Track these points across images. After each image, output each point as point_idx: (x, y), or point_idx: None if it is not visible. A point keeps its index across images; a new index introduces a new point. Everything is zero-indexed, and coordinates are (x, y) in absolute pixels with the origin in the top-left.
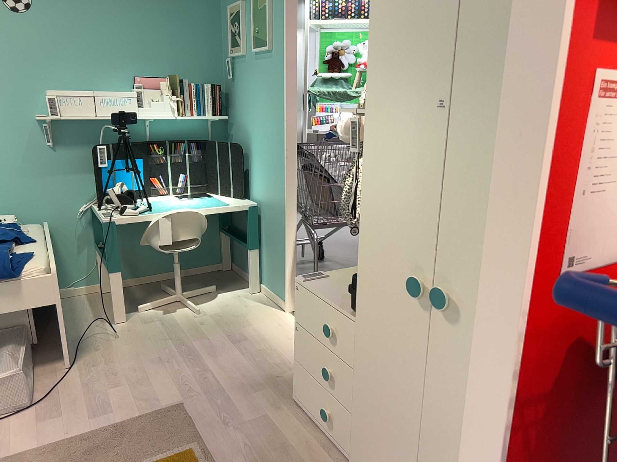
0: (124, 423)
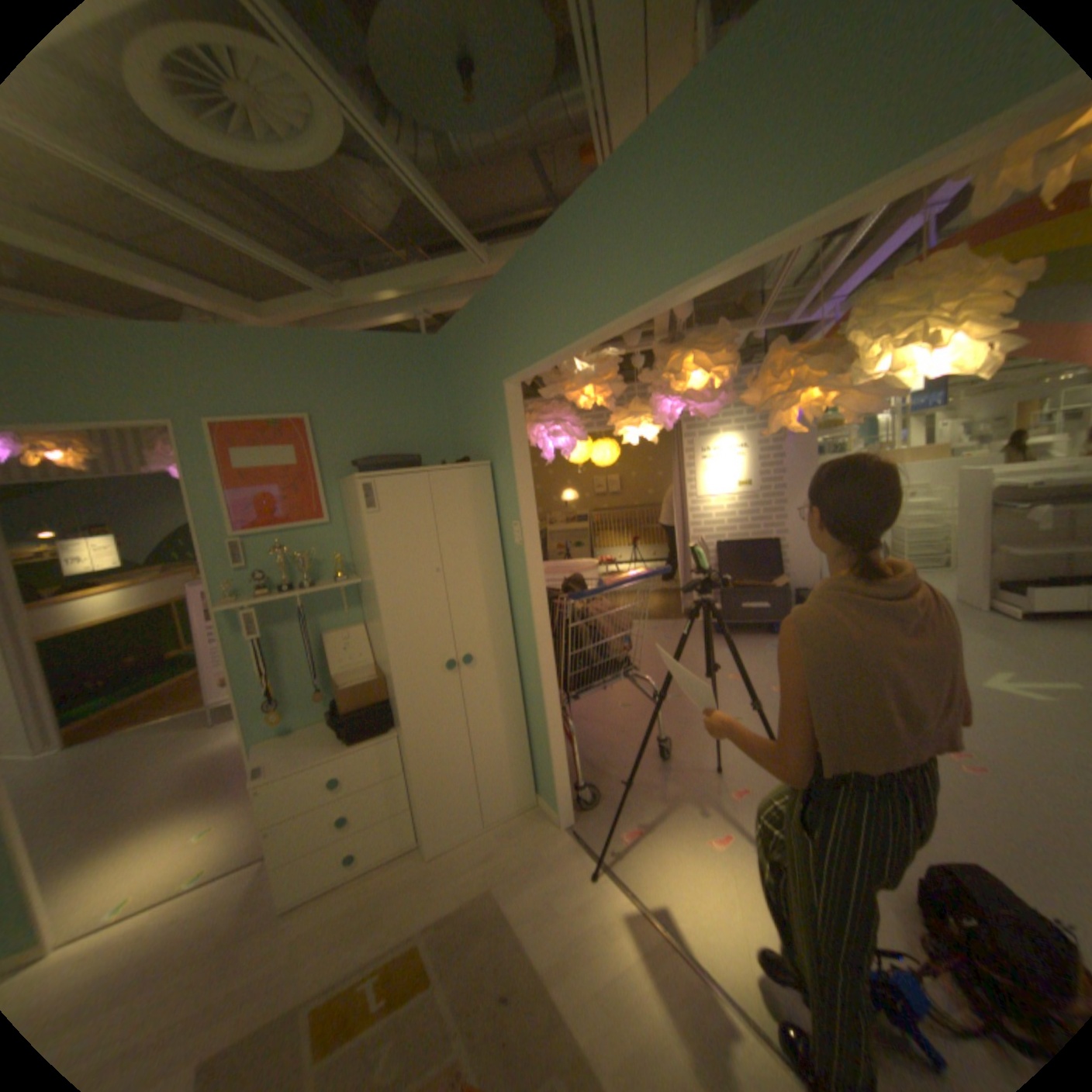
0: None
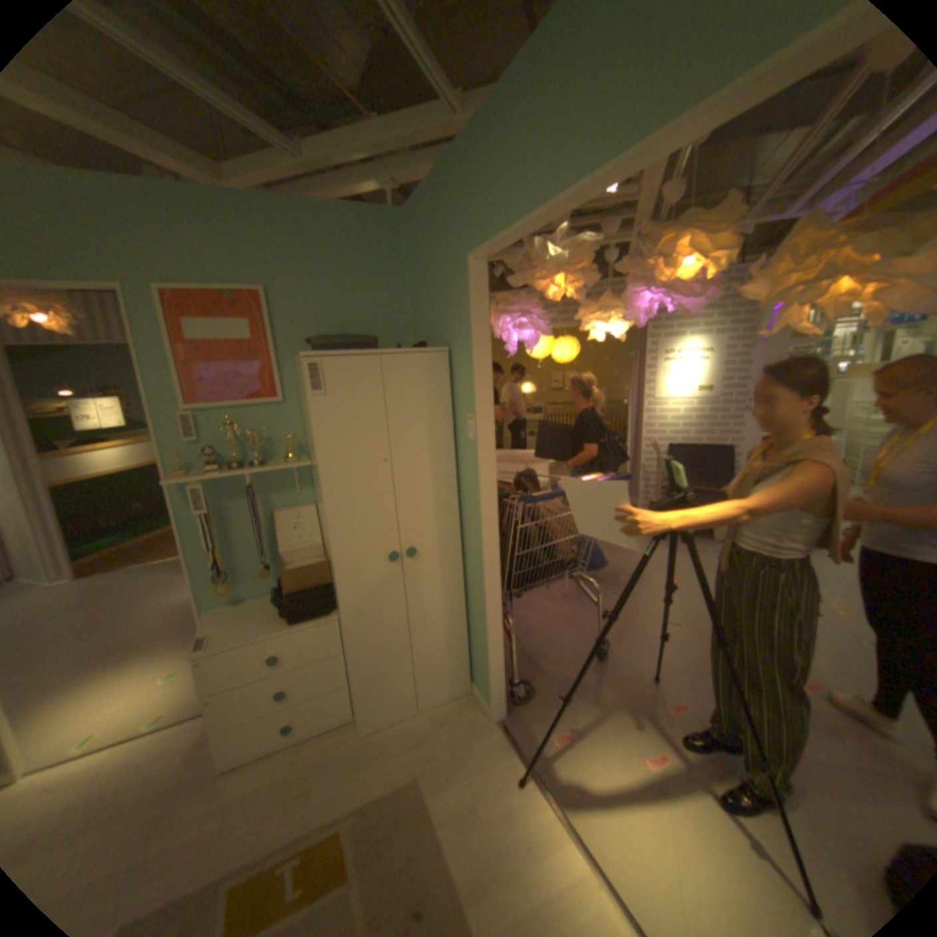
0: None
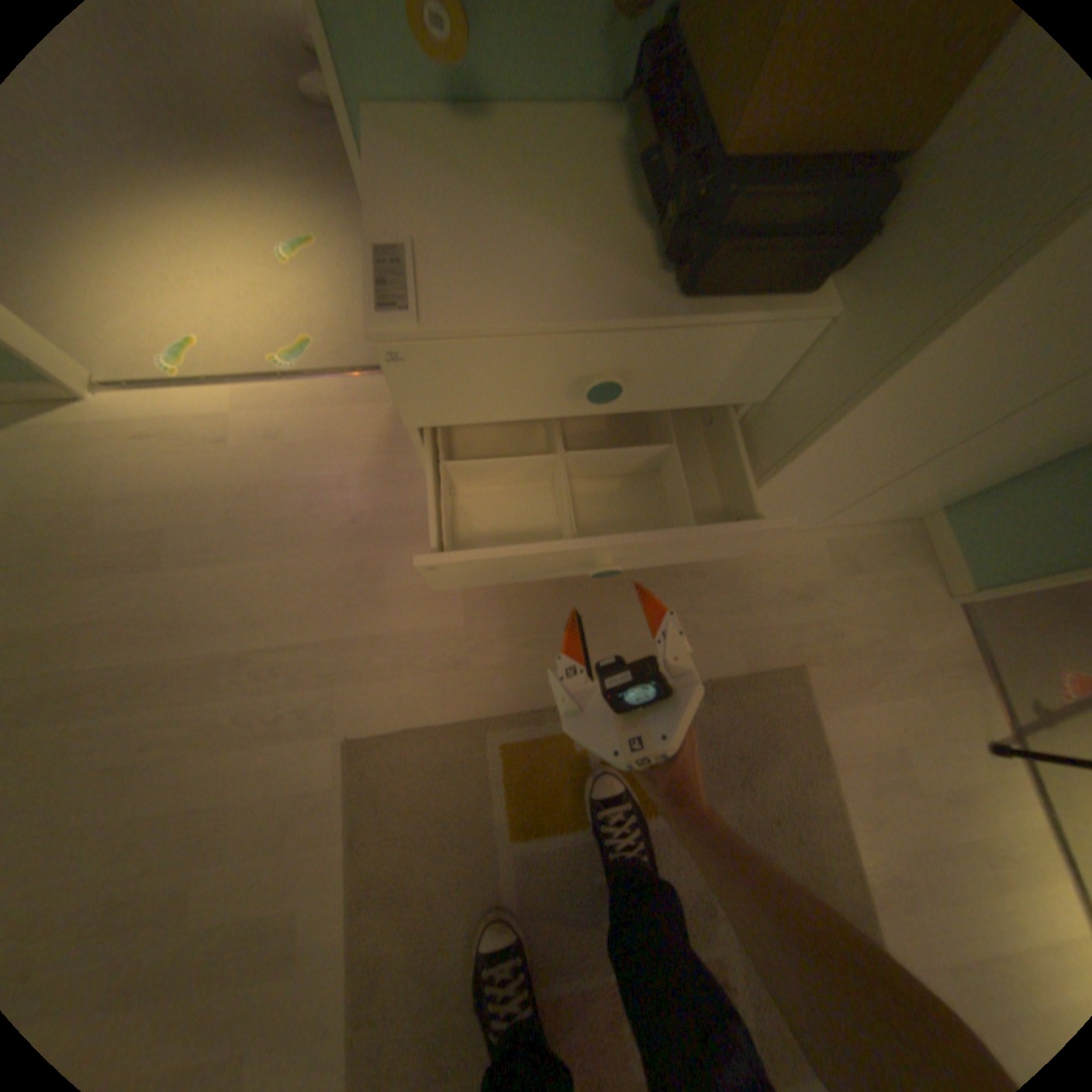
0: (354, 885)
